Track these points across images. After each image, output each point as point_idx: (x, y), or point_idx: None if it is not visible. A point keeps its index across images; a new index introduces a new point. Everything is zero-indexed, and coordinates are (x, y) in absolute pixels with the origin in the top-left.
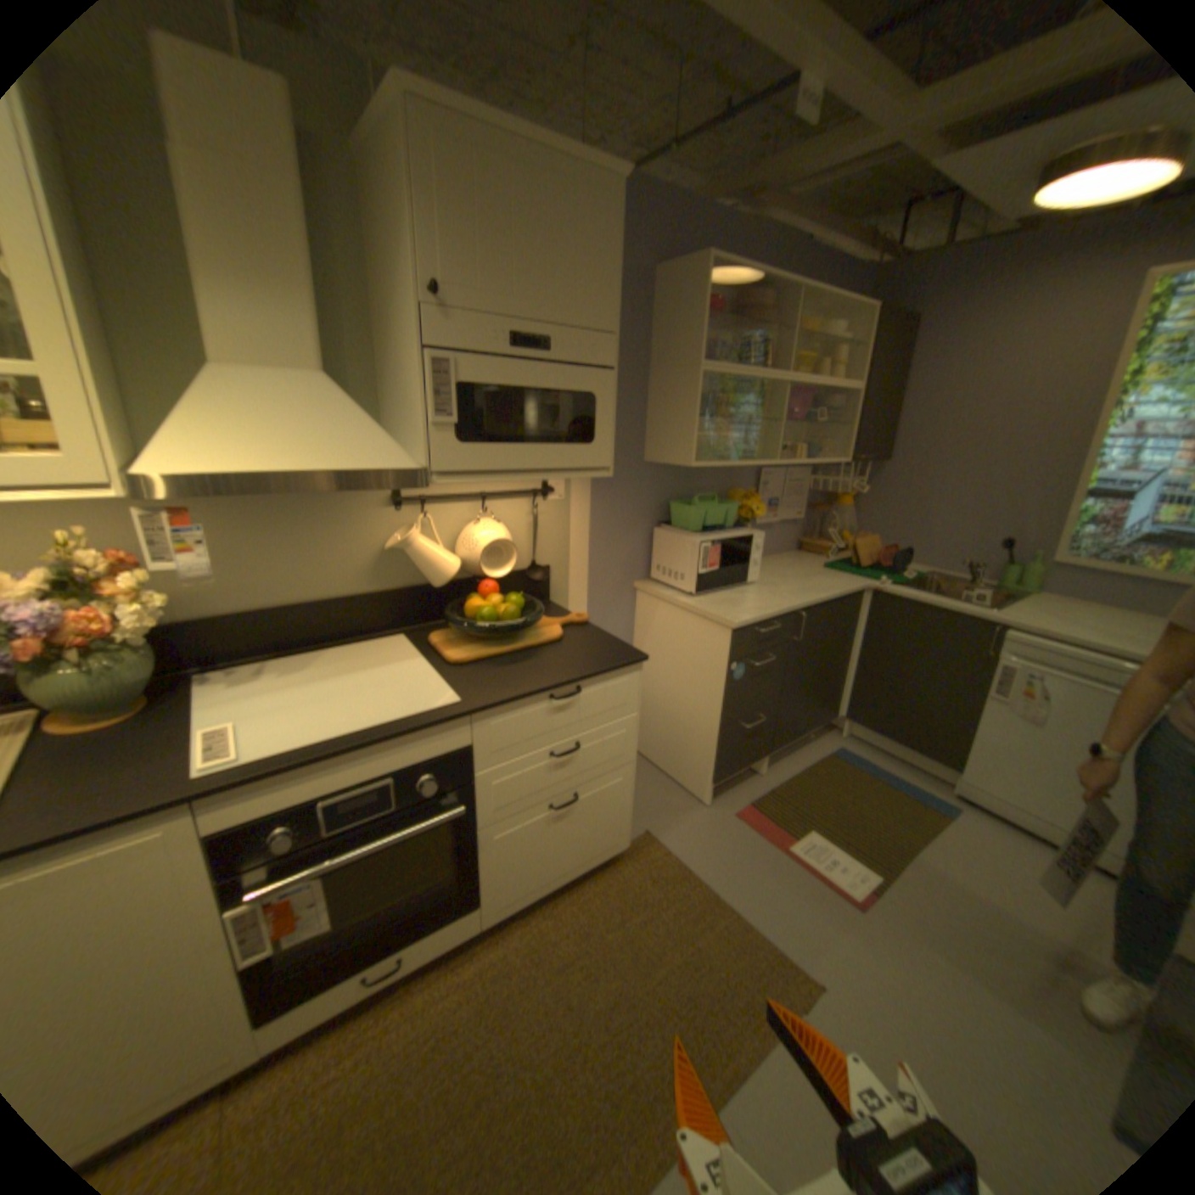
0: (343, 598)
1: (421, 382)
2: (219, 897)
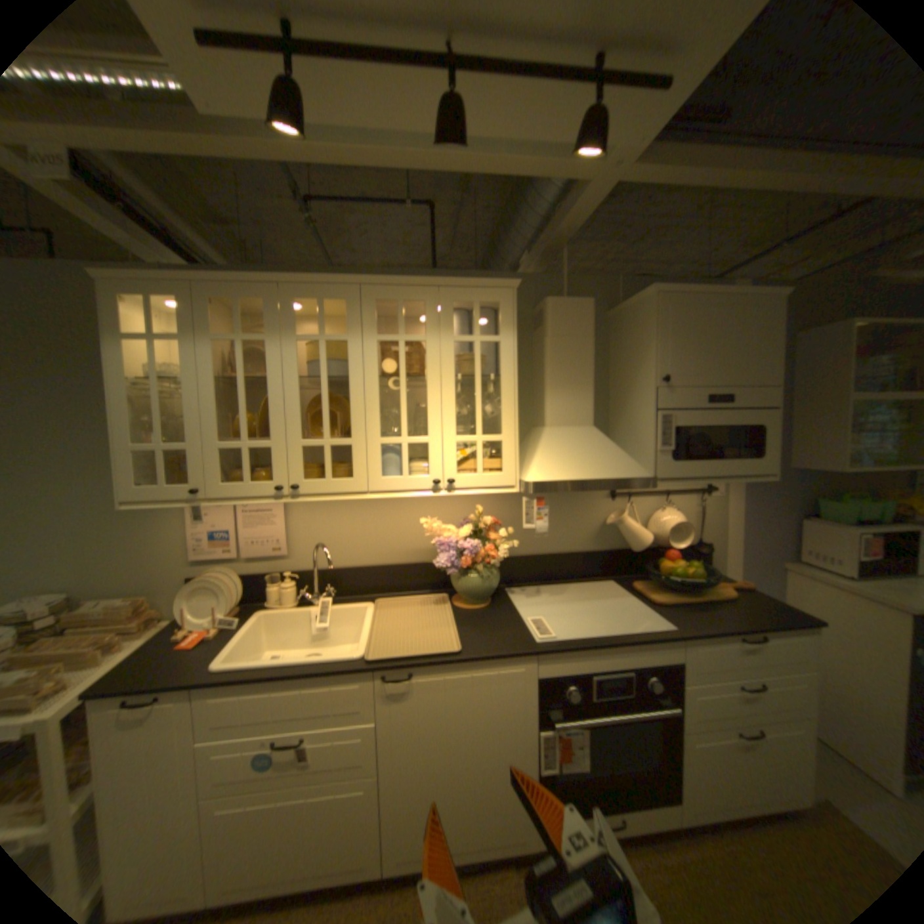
0: (578, 553)
1: (655, 428)
2: (538, 722)
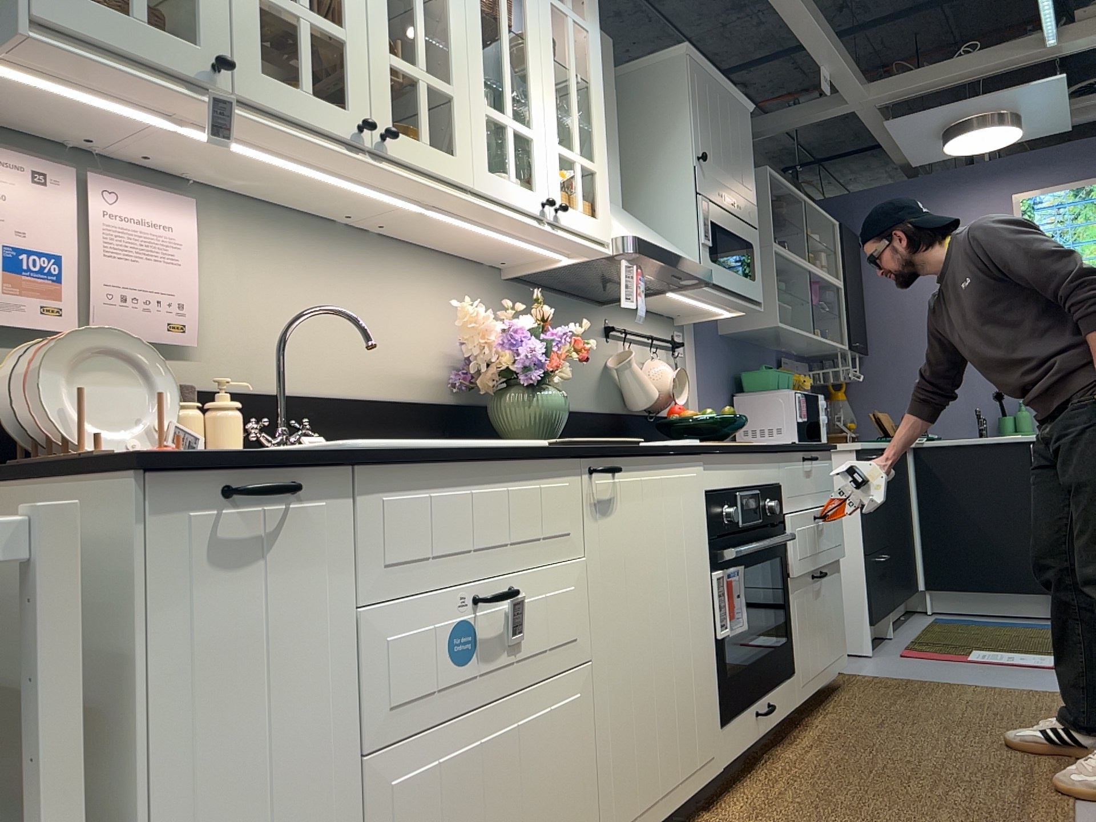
0: (587, 412)
1: (697, 215)
2: (707, 559)
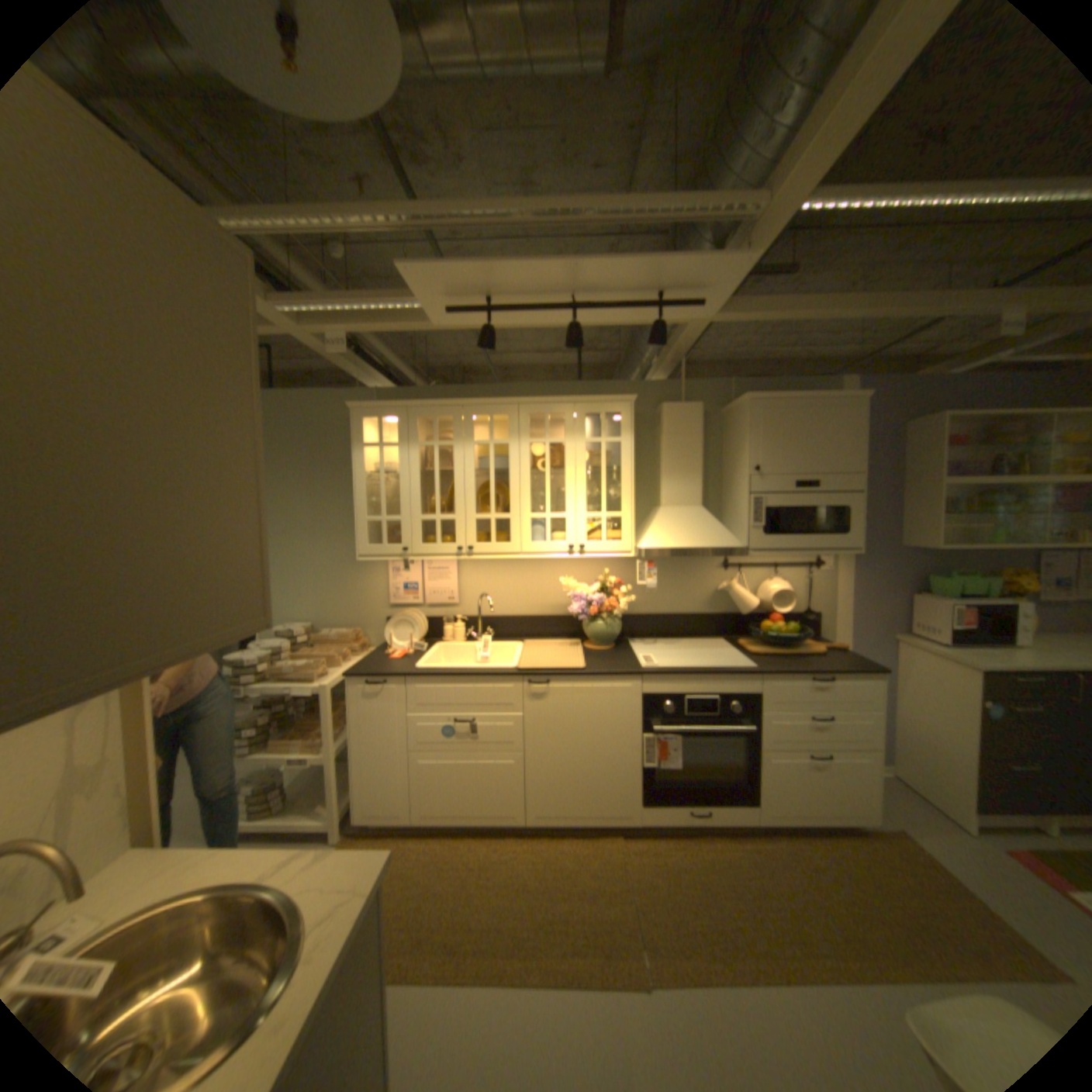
0: (693, 614)
1: (748, 508)
2: (642, 727)
